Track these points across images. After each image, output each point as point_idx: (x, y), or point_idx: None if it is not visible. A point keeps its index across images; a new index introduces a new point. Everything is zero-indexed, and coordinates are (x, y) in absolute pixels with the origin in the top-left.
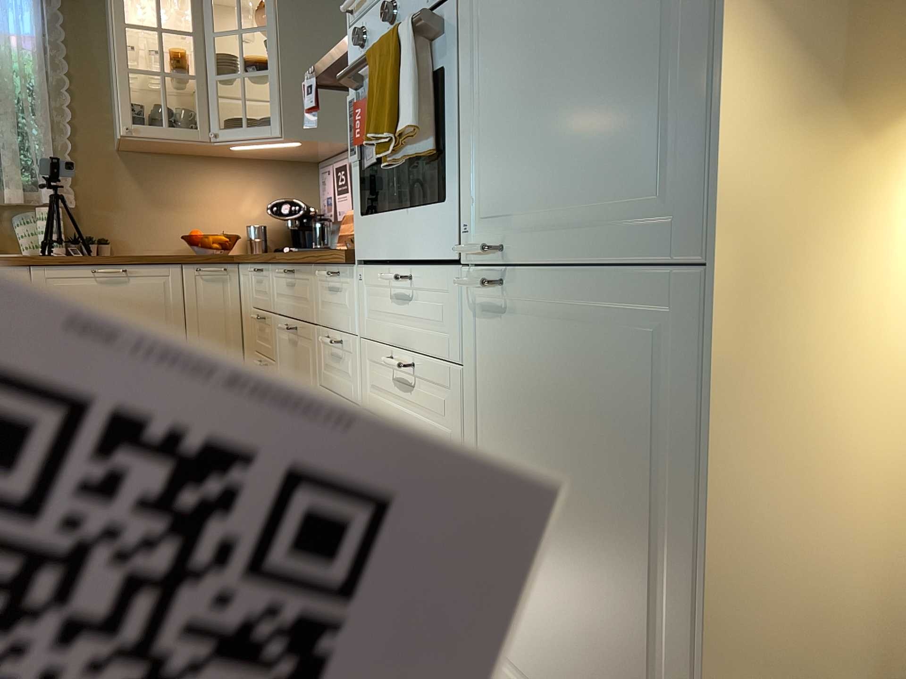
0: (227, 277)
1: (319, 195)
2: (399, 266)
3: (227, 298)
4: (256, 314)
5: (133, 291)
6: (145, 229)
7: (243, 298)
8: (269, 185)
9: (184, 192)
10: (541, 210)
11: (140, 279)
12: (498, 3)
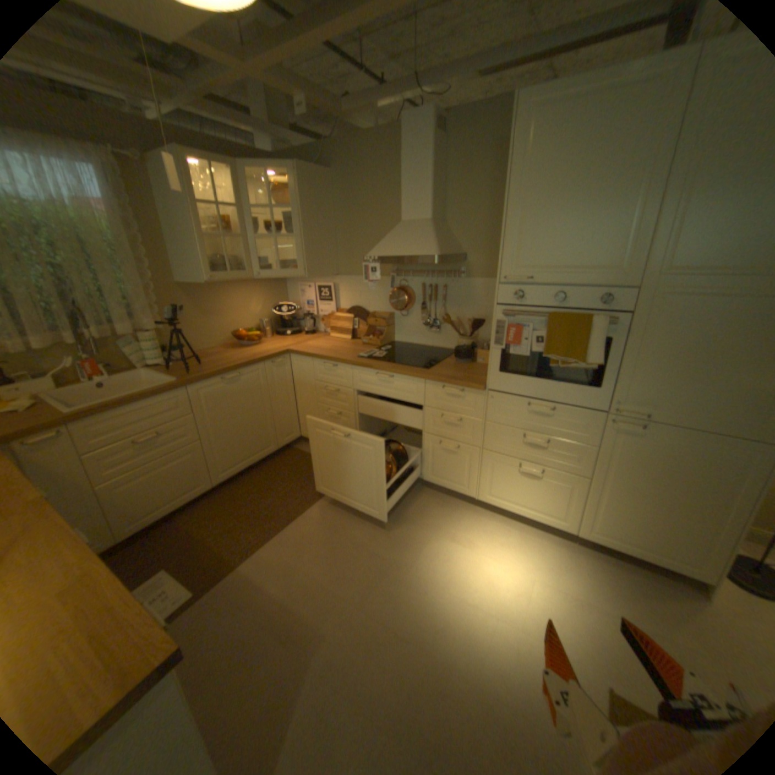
0: (285, 363)
1: (288, 296)
2: (532, 399)
3: (287, 375)
4: (324, 386)
5: (244, 385)
6: (202, 334)
7: (299, 374)
8: (264, 294)
9: (220, 306)
10: (677, 408)
11: (246, 377)
12: (664, 329)
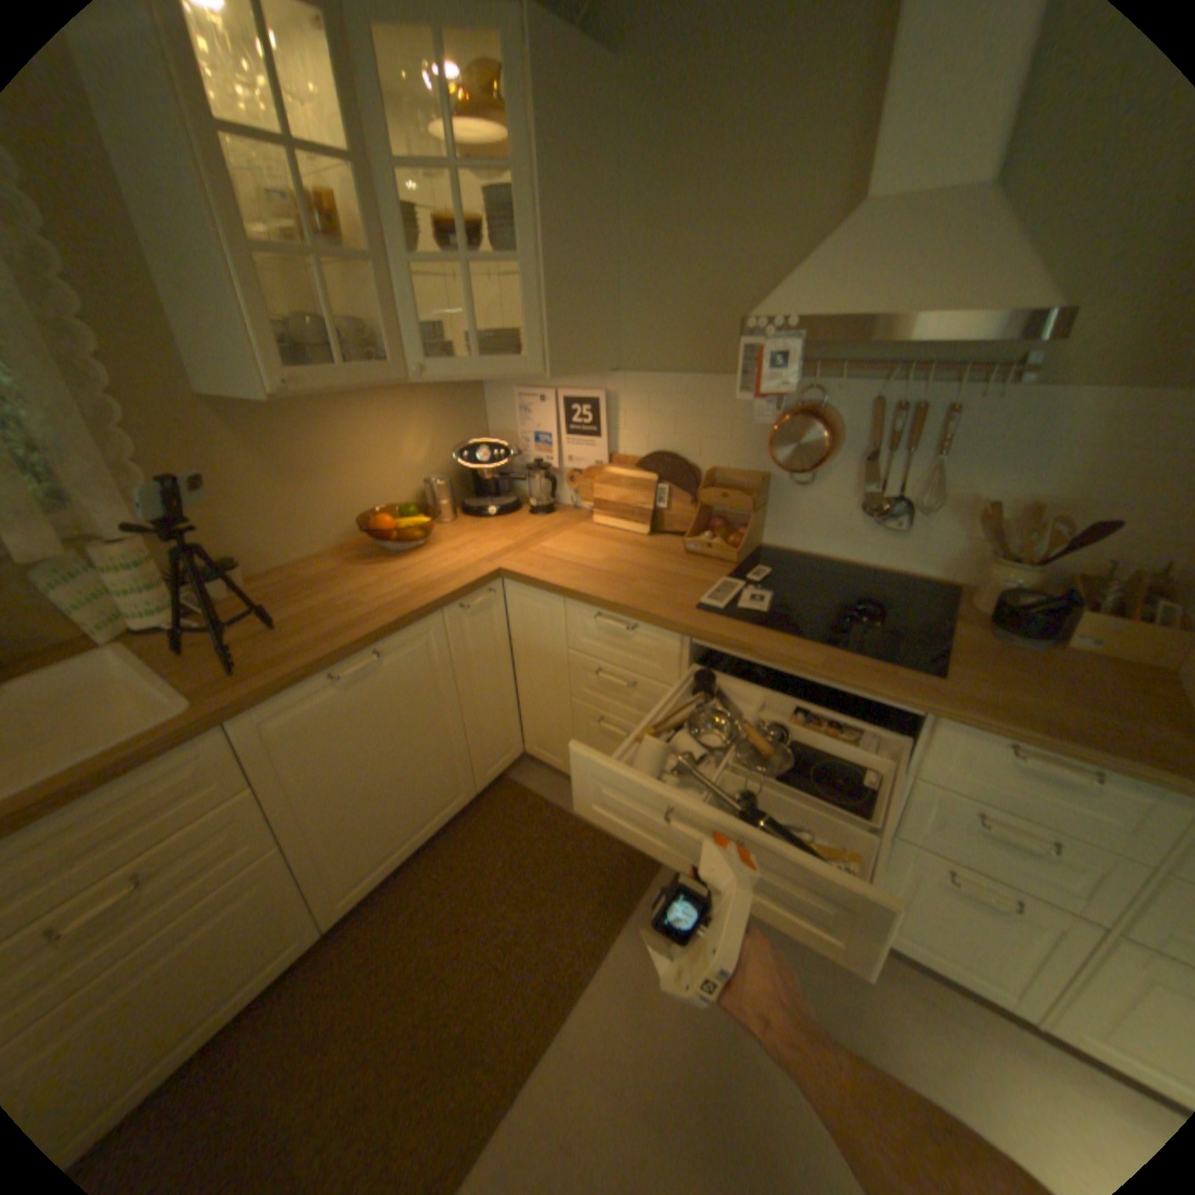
0: (492, 601)
1: (487, 417)
2: None
3: (496, 626)
4: (592, 664)
5: (390, 676)
6: (282, 523)
7: (524, 625)
8: (432, 415)
9: (325, 450)
10: None
11: (396, 655)
12: None
